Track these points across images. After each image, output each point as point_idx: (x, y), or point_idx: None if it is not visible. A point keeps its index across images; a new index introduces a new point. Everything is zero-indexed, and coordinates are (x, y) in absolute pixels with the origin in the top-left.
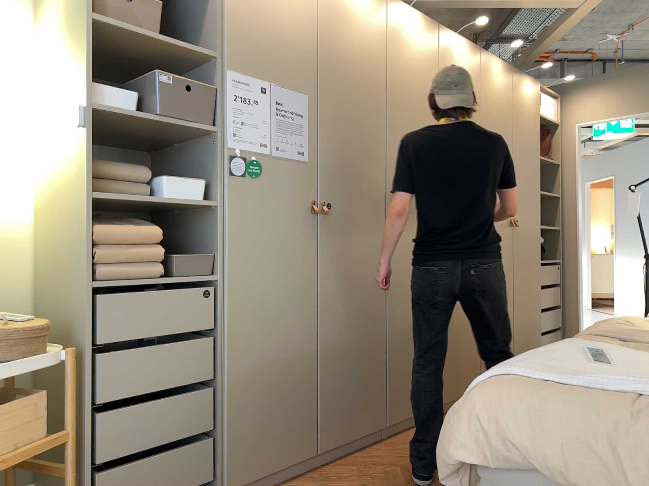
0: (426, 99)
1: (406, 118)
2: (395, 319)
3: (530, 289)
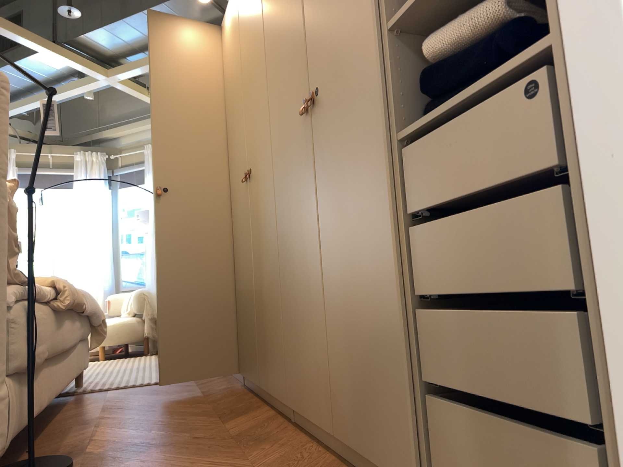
0: (238, 73)
1: (233, 109)
2: (239, 280)
3: (352, 236)
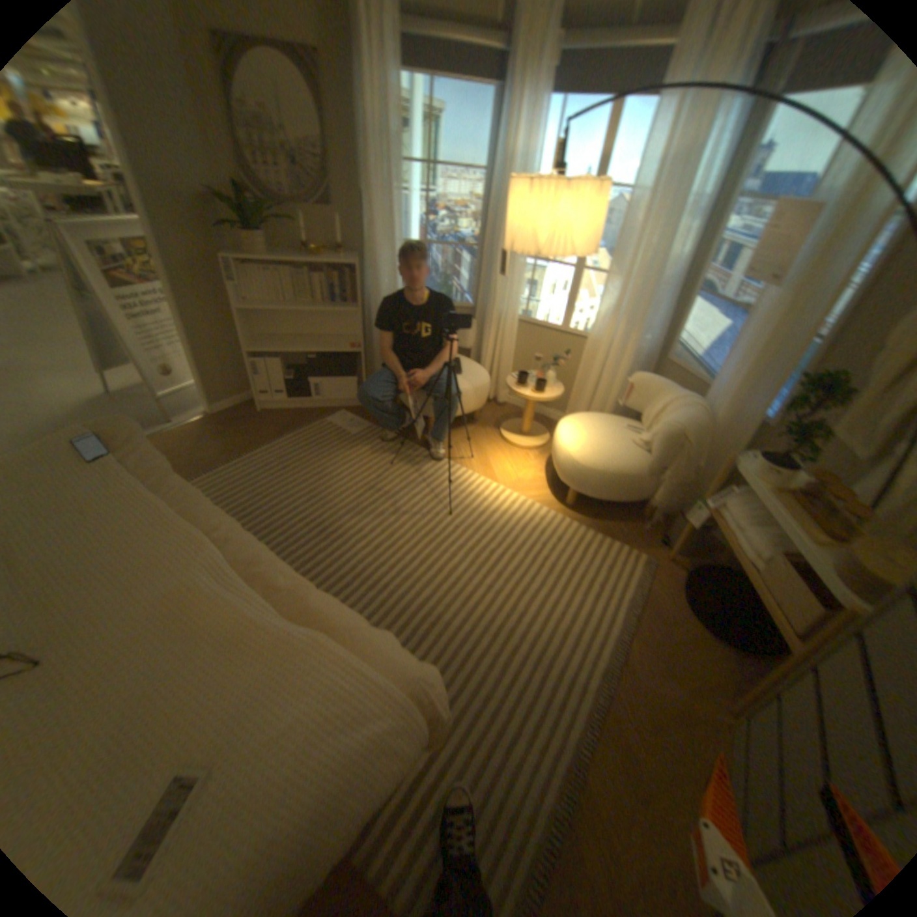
0: None
1: None
2: None
3: None
